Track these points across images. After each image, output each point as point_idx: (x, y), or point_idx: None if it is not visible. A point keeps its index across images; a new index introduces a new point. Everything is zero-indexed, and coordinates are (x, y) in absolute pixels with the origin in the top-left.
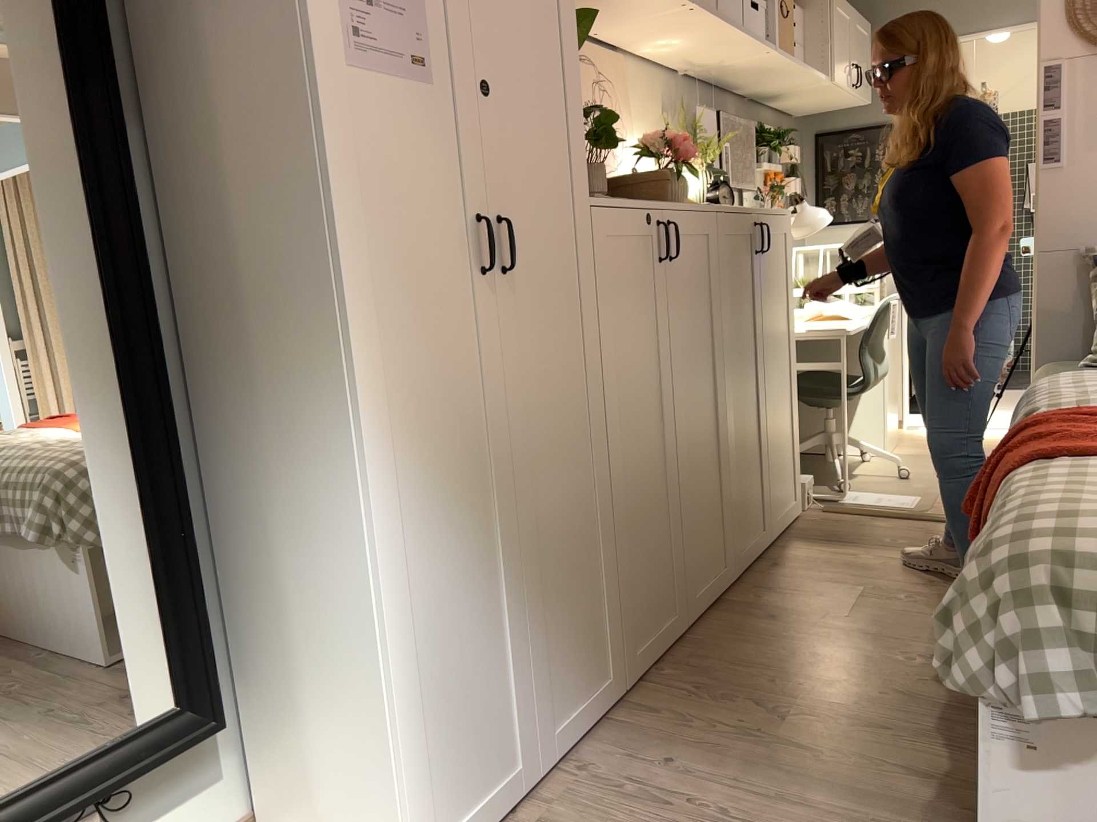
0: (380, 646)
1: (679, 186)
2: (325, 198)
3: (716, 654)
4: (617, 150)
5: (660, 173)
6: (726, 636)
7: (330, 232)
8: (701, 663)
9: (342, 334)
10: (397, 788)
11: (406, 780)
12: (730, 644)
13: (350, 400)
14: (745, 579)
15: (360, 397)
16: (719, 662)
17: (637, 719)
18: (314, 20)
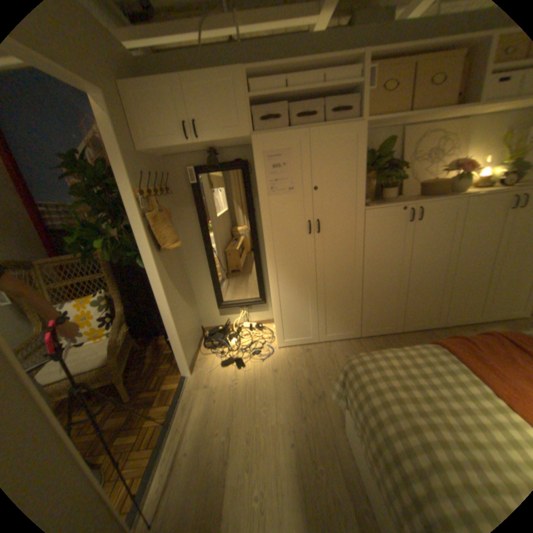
0: (273, 303)
1: (461, 184)
2: (263, 225)
3: (401, 343)
4: (441, 168)
5: (450, 180)
6: (413, 341)
7: (264, 231)
8: (393, 343)
9: (266, 249)
10: (276, 327)
11: (278, 327)
12: (410, 343)
13: (267, 261)
14: (451, 329)
15: (270, 260)
16: (398, 346)
17: (357, 344)
18: (262, 190)
